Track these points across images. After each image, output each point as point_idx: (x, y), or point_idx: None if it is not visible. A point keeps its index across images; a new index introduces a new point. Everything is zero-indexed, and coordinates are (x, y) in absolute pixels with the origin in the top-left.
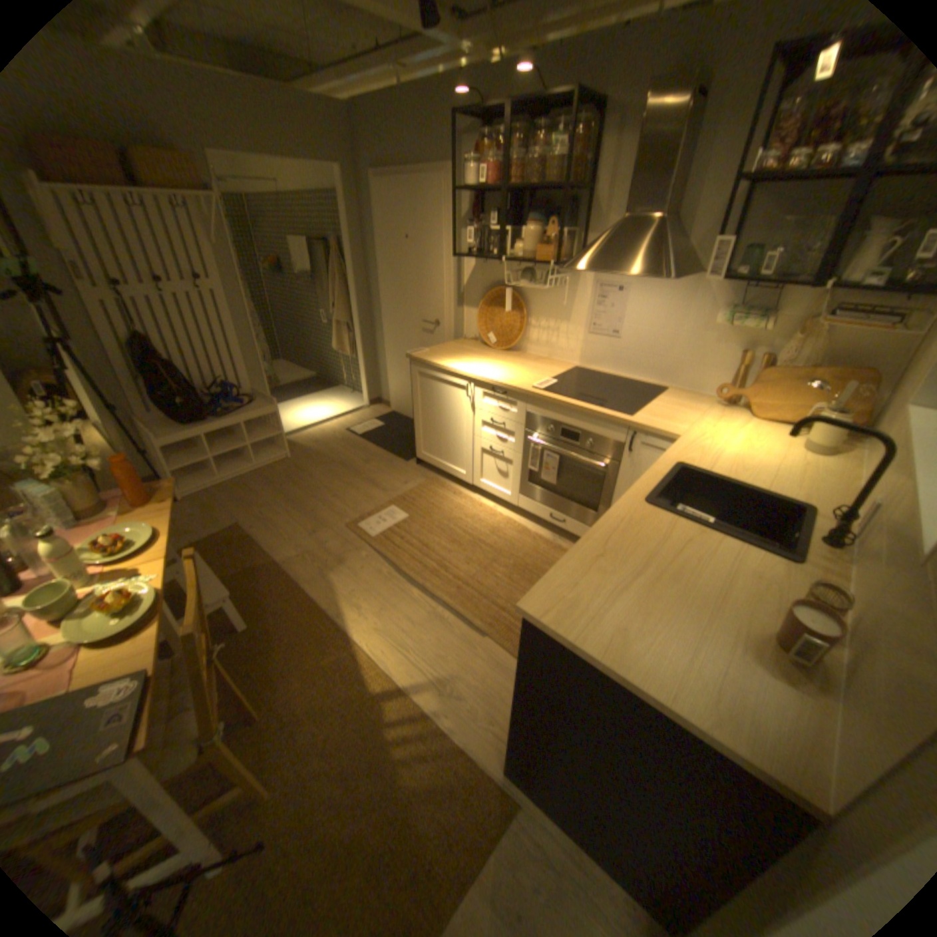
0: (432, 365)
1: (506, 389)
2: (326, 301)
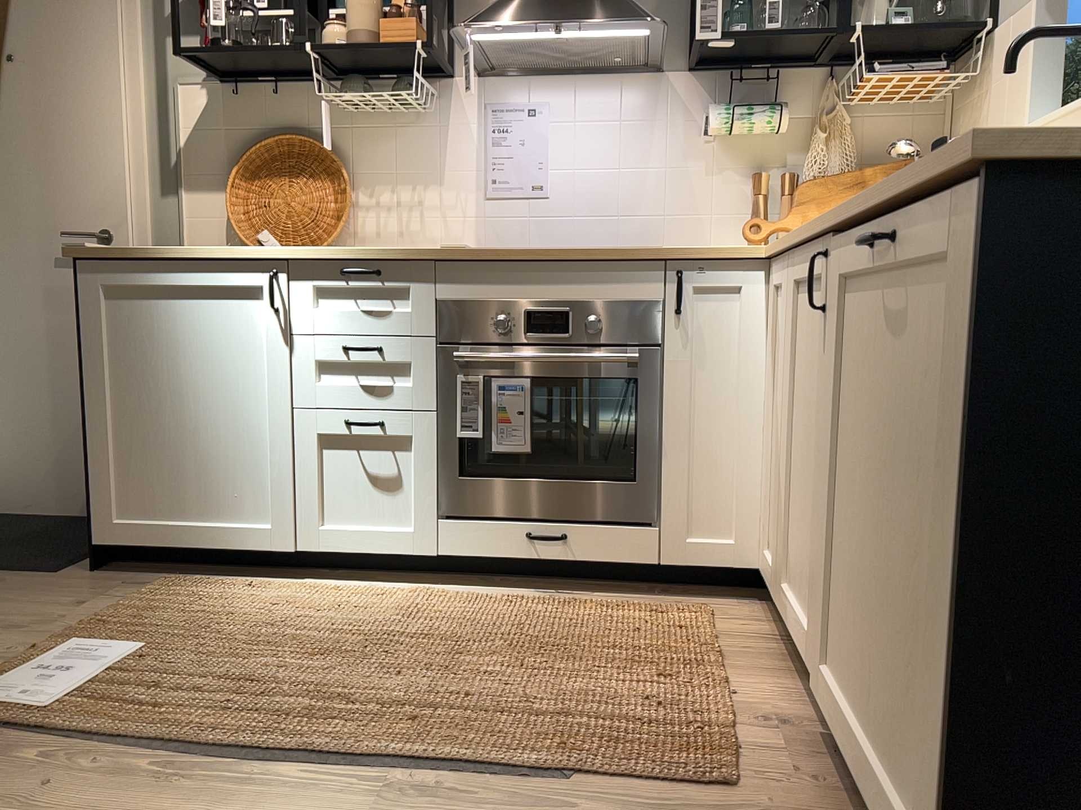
0: (156, 255)
1: (380, 261)
2: None
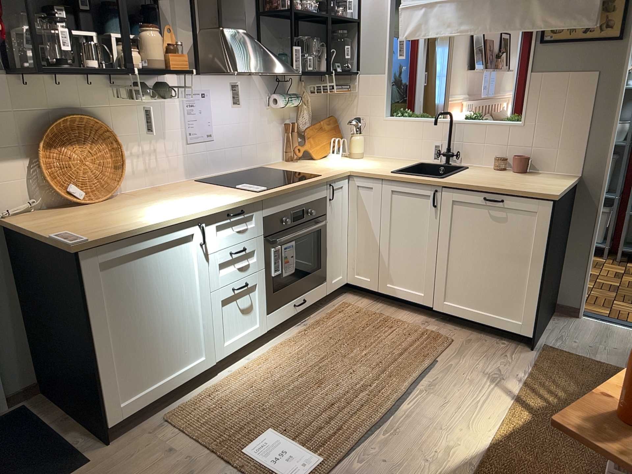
0: (137, 232)
1: (243, 205)
2: None
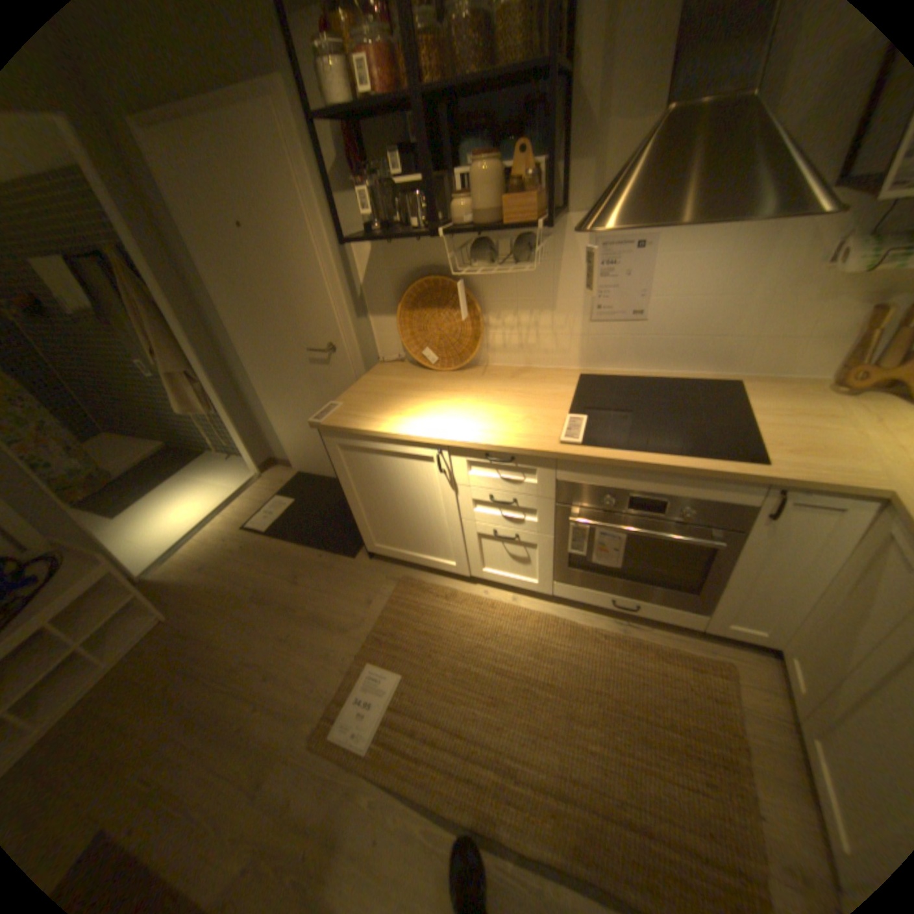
0: (363, 432)
1: (514, 452)
2: (137, 345)
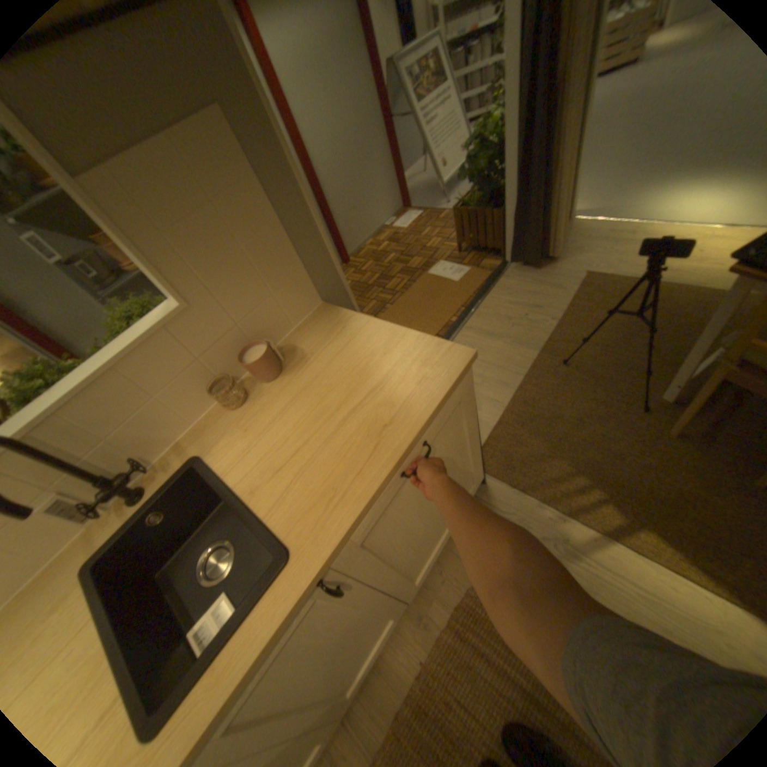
0: None
1: None
2: None
